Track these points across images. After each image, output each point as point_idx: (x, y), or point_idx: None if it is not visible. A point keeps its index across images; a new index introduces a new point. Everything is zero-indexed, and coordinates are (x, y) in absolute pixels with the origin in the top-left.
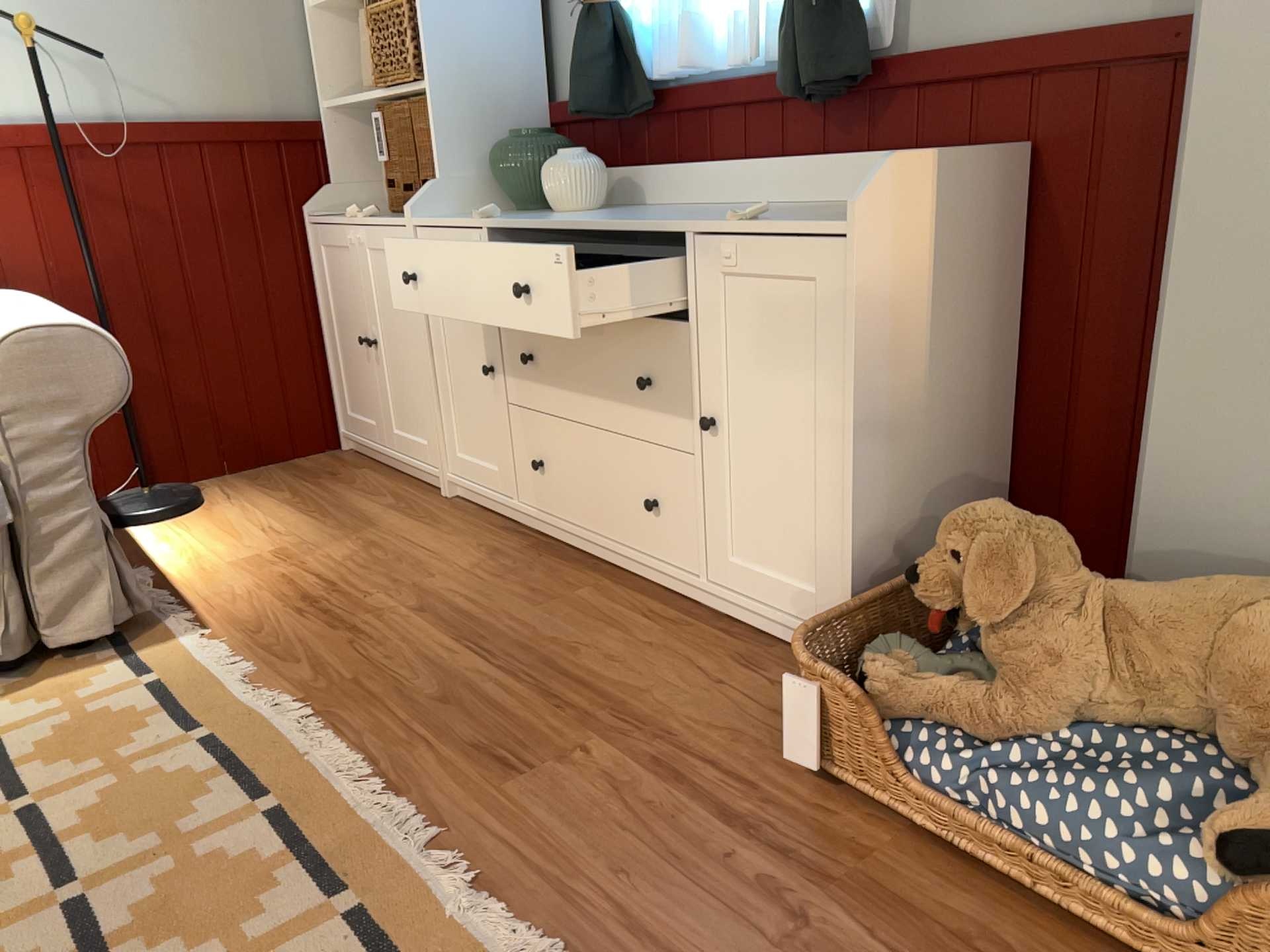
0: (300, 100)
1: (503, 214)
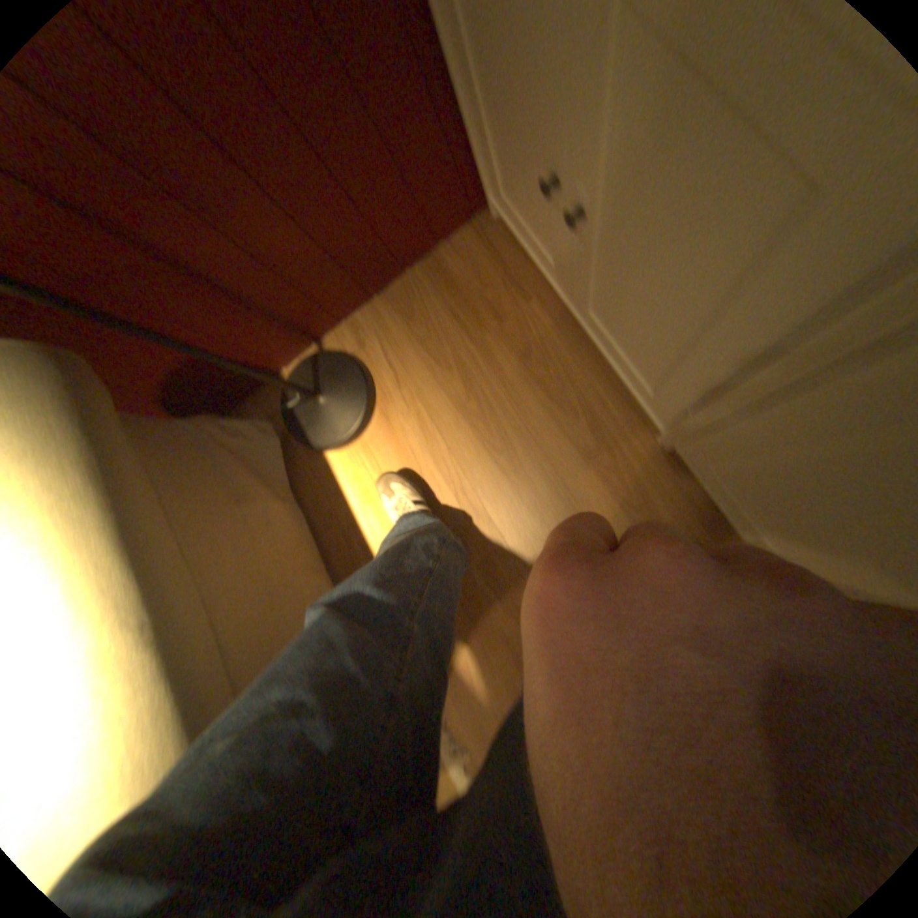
0: None
1: None
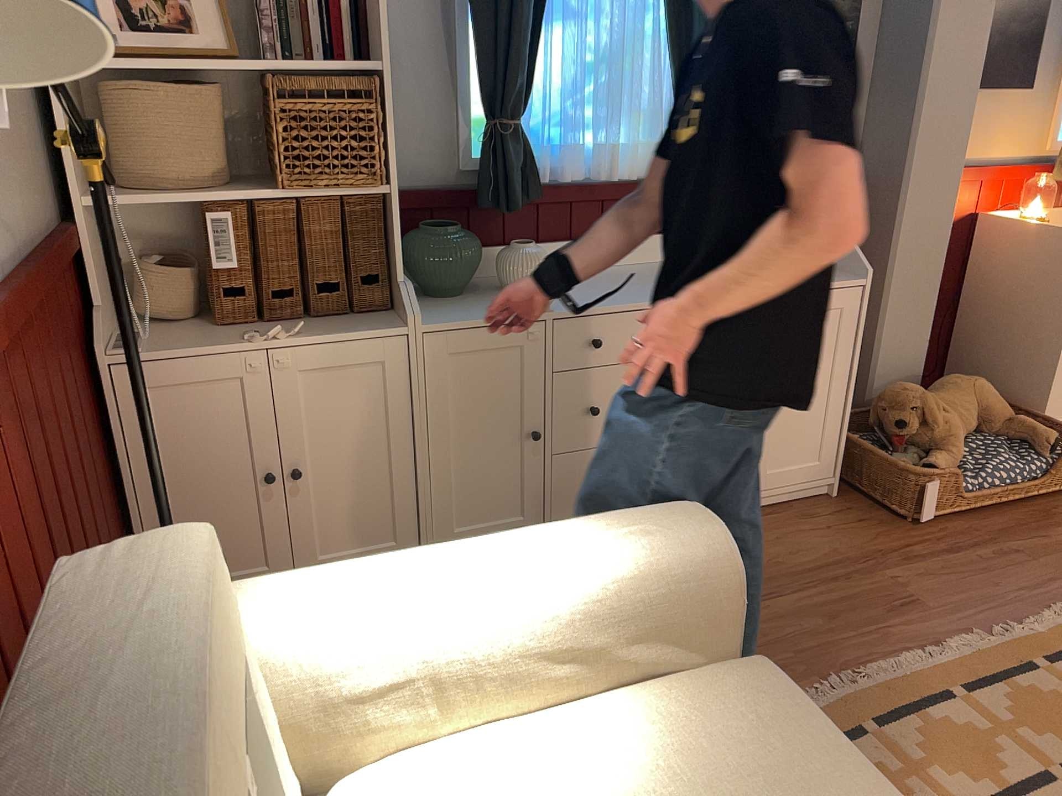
0: (47, 195)
1: (449, 302)
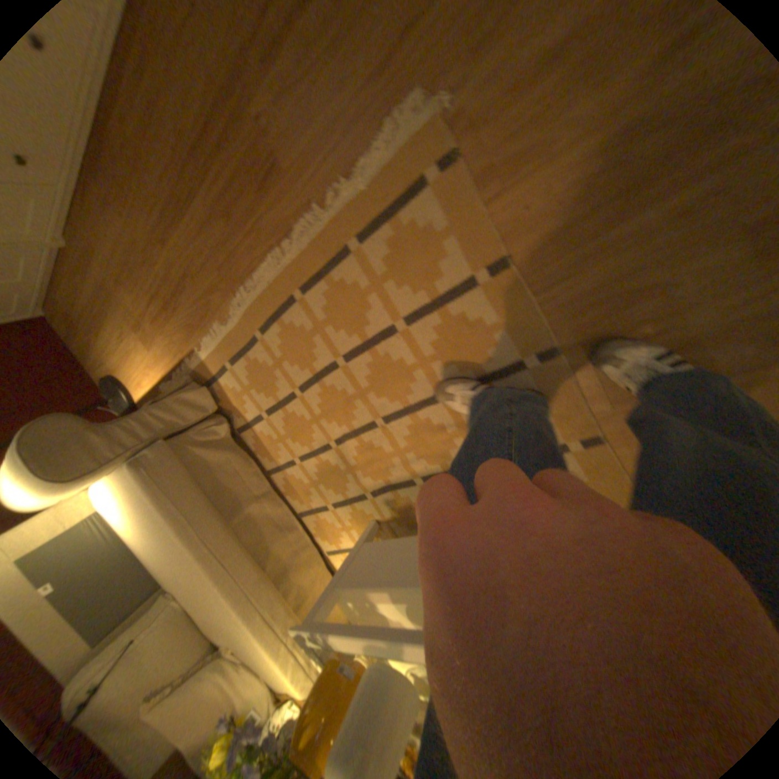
0: None
1: None
